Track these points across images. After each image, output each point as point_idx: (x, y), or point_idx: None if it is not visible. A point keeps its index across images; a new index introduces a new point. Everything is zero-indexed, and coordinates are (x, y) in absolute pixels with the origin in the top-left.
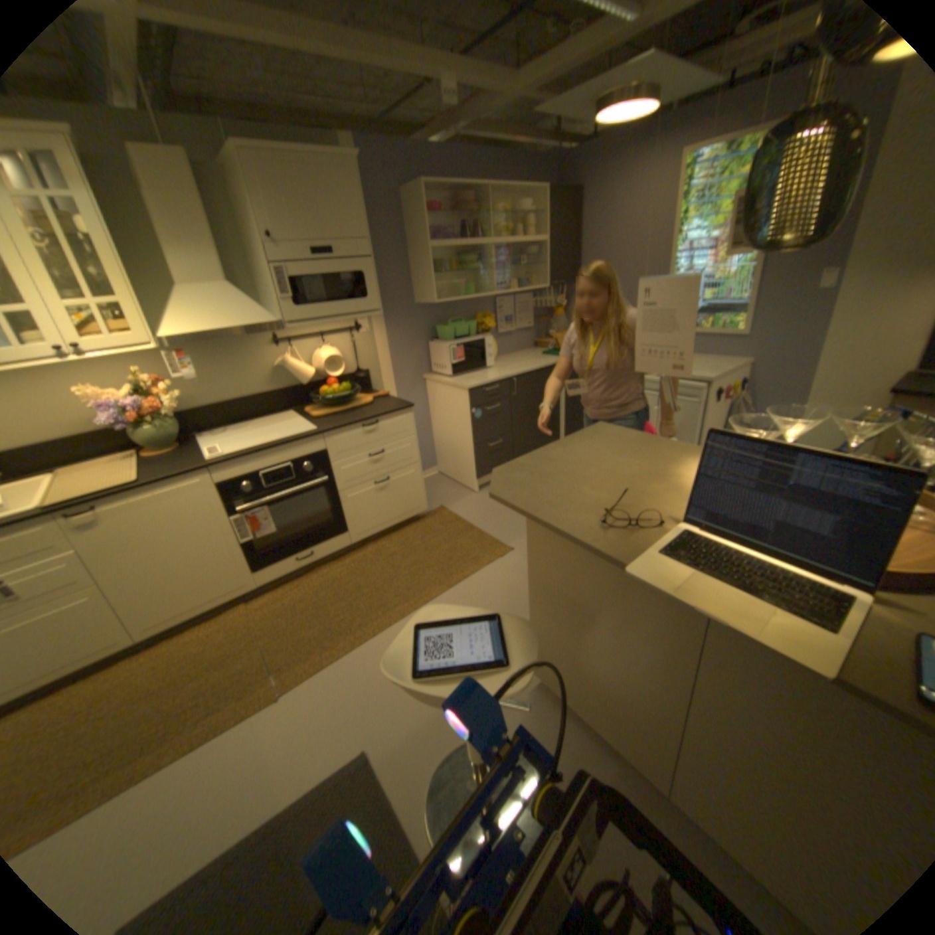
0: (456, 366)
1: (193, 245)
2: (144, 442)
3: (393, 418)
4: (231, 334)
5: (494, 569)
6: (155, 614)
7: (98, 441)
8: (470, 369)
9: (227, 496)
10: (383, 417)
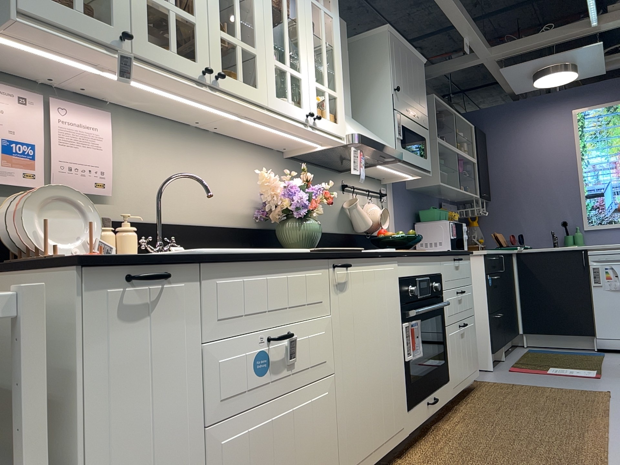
0: (454, 239)
1: (344, 84)
2: (305, 235)
3: (465, 258)
4: (324, 169)
5: (618, 402)
6: (358, 441)
7: (236, 237)
8: (459, 246)
9: (403, 293)
10: (464, 254)
